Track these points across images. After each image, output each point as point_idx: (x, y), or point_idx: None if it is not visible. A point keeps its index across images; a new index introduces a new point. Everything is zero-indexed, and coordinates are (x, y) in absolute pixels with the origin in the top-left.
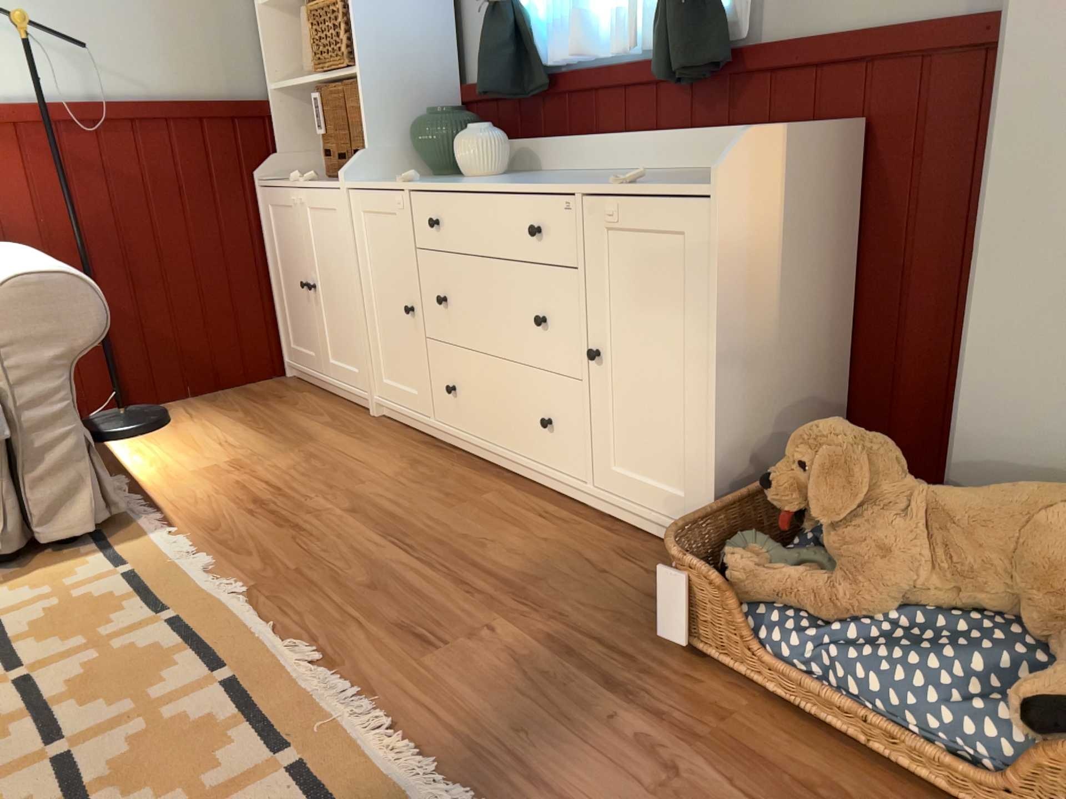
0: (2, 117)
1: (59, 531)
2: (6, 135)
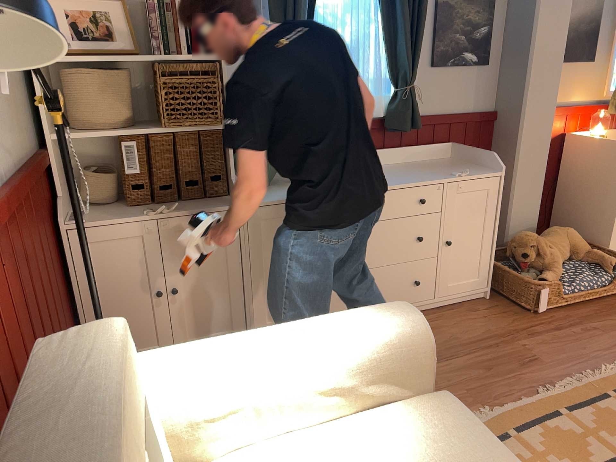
0: None
1: None
2: None
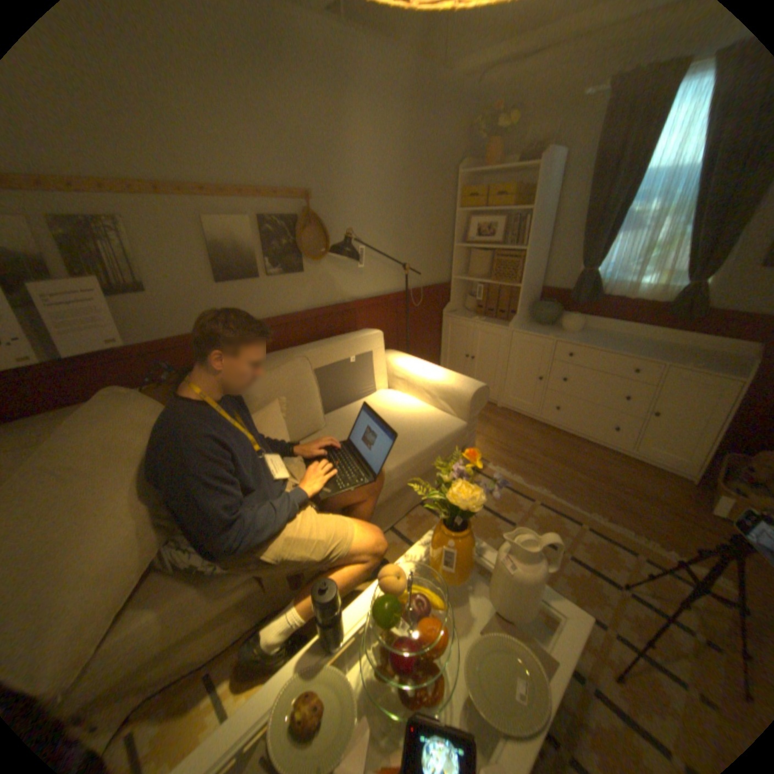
0: (384, 299)
1: None
2: (383, 306)
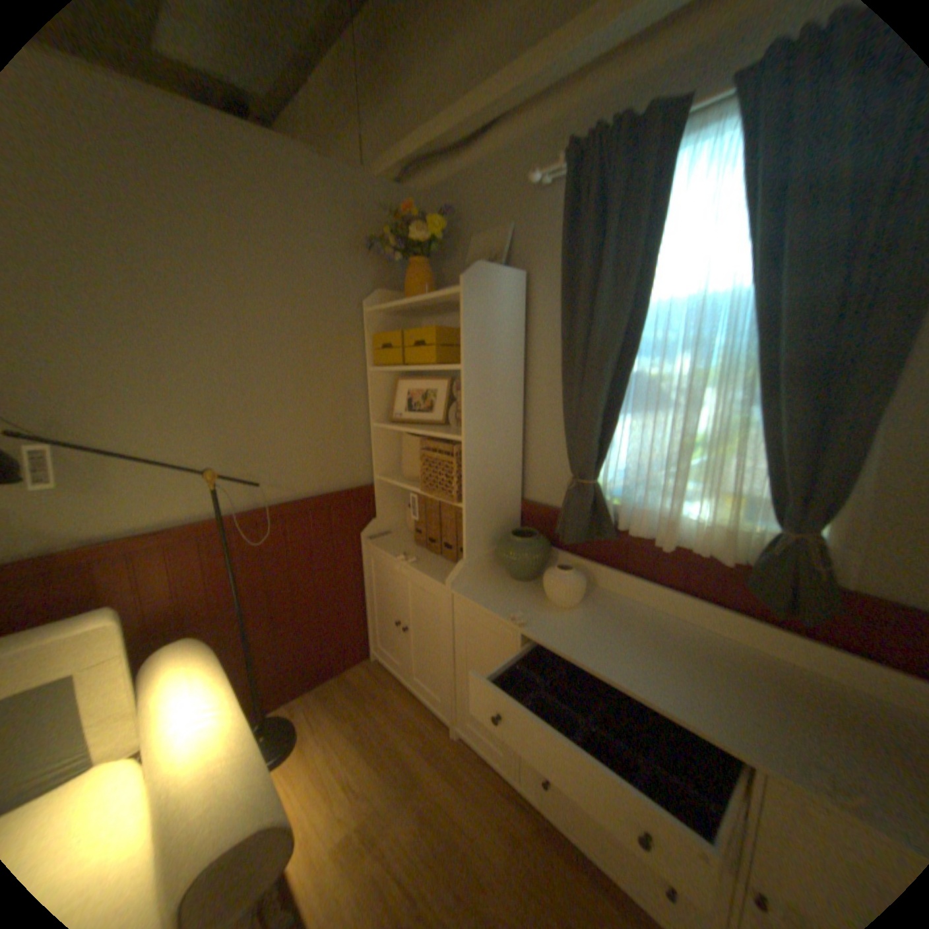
0: (185, 531)
1: None
2: (186, 542)
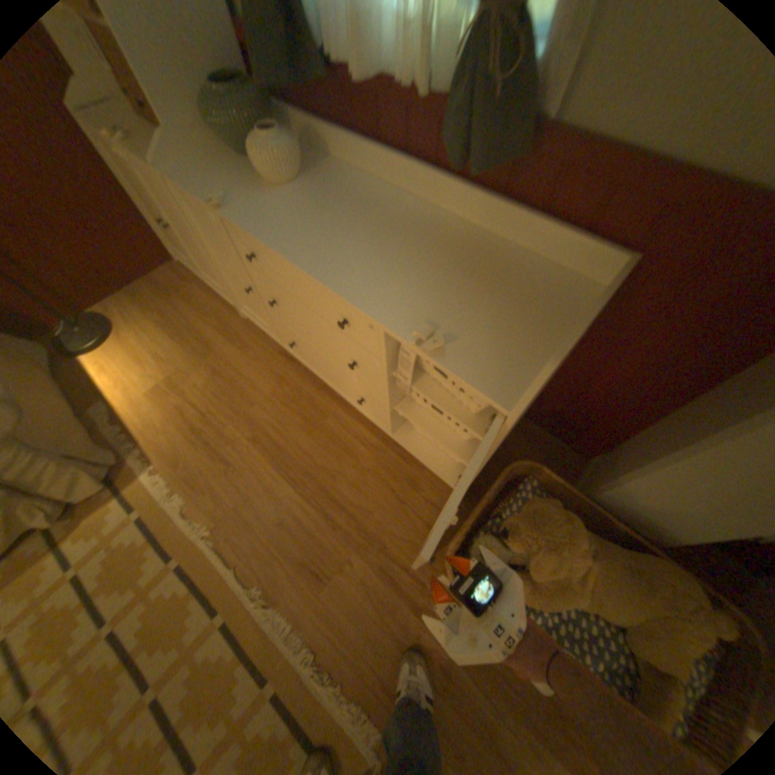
0: None
1: (77, 497)
2: None
